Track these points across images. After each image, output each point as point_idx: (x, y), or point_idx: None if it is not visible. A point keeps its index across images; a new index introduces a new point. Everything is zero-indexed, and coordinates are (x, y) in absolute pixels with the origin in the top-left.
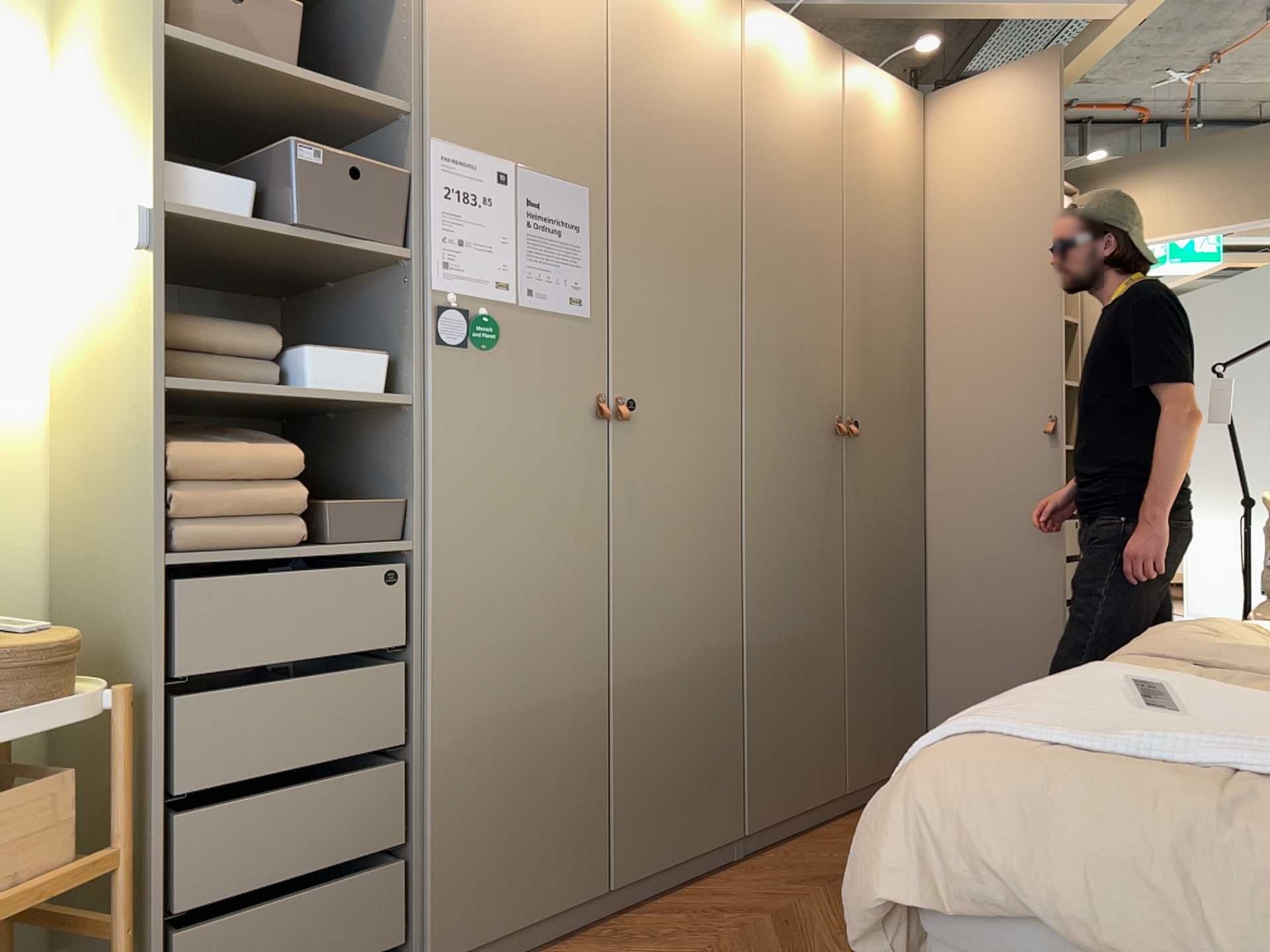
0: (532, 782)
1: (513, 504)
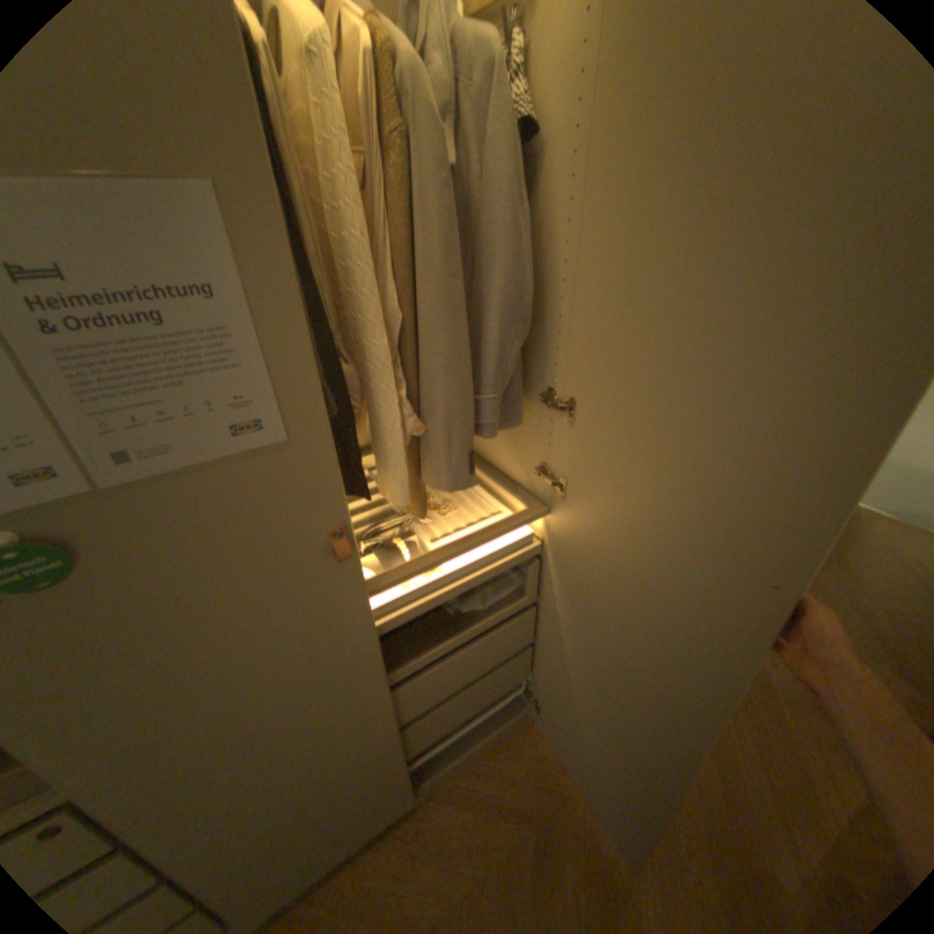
0: (325, 814)
1: (222, 693)
